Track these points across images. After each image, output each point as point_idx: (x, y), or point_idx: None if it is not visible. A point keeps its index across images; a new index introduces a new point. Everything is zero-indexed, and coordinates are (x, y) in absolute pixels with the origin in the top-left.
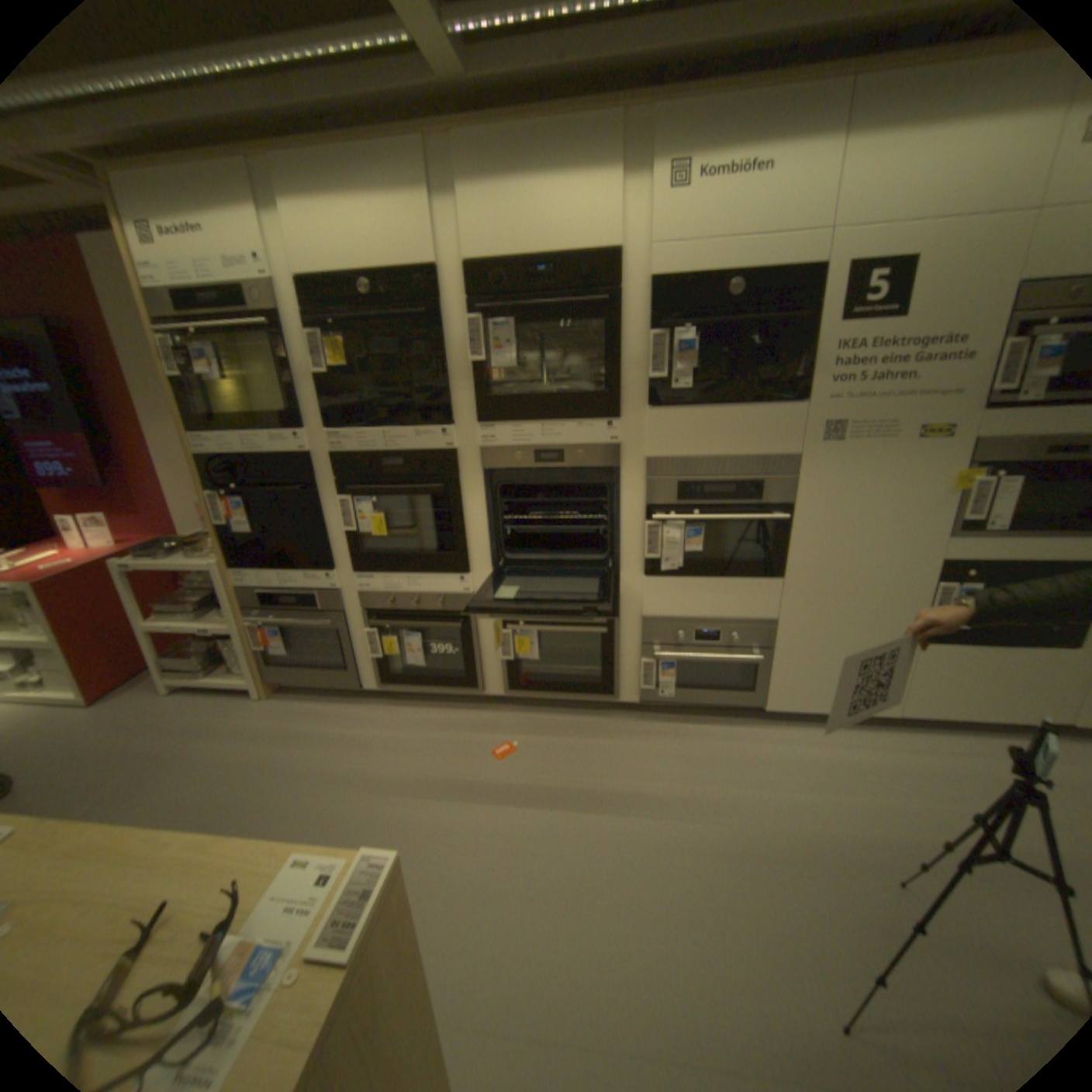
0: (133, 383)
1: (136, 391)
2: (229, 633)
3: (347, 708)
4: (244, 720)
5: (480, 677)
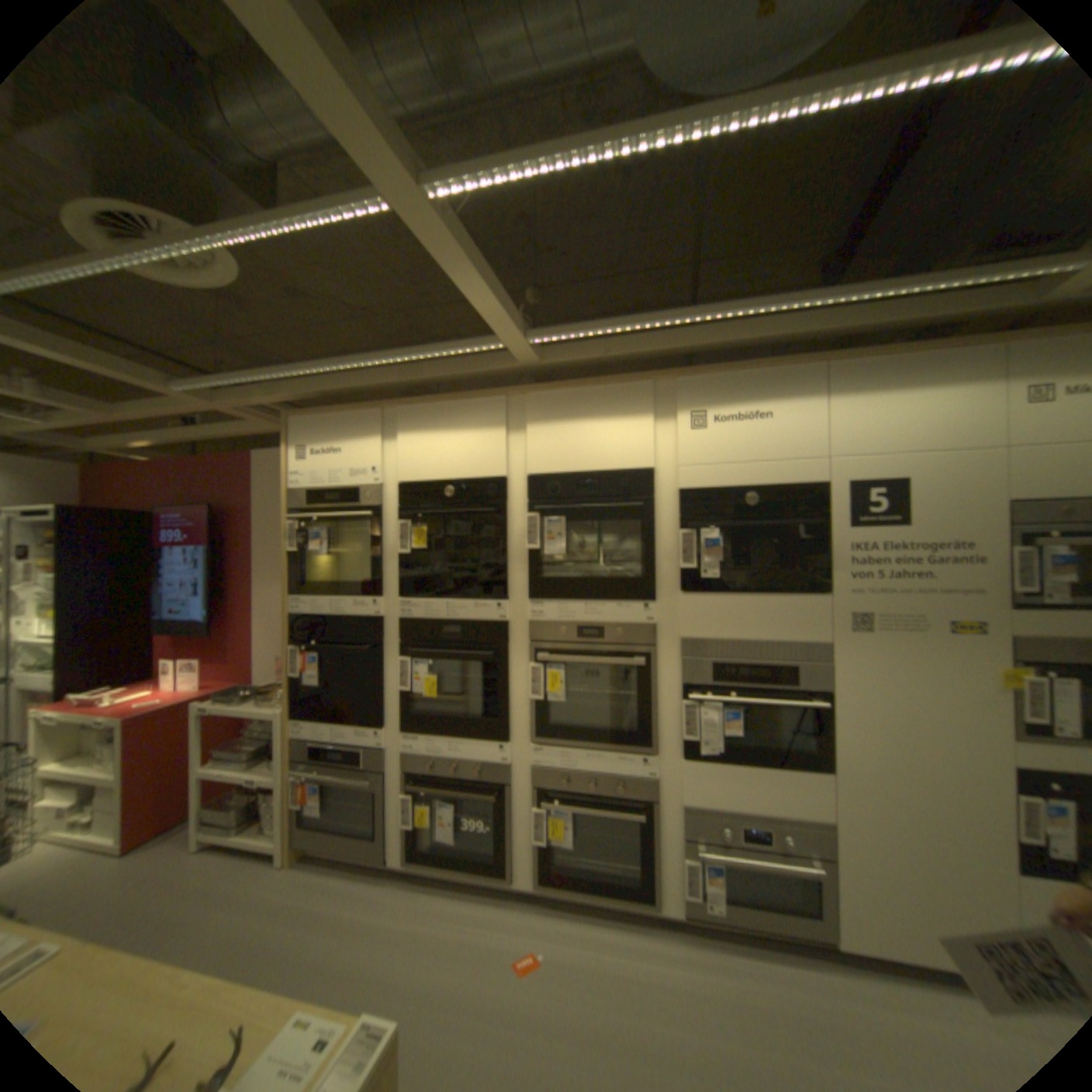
0: (256, 553)
1: (256, 560)
2: (272, 788)
3: (365, 889)
4: (261, 891)
5: (509, 866)
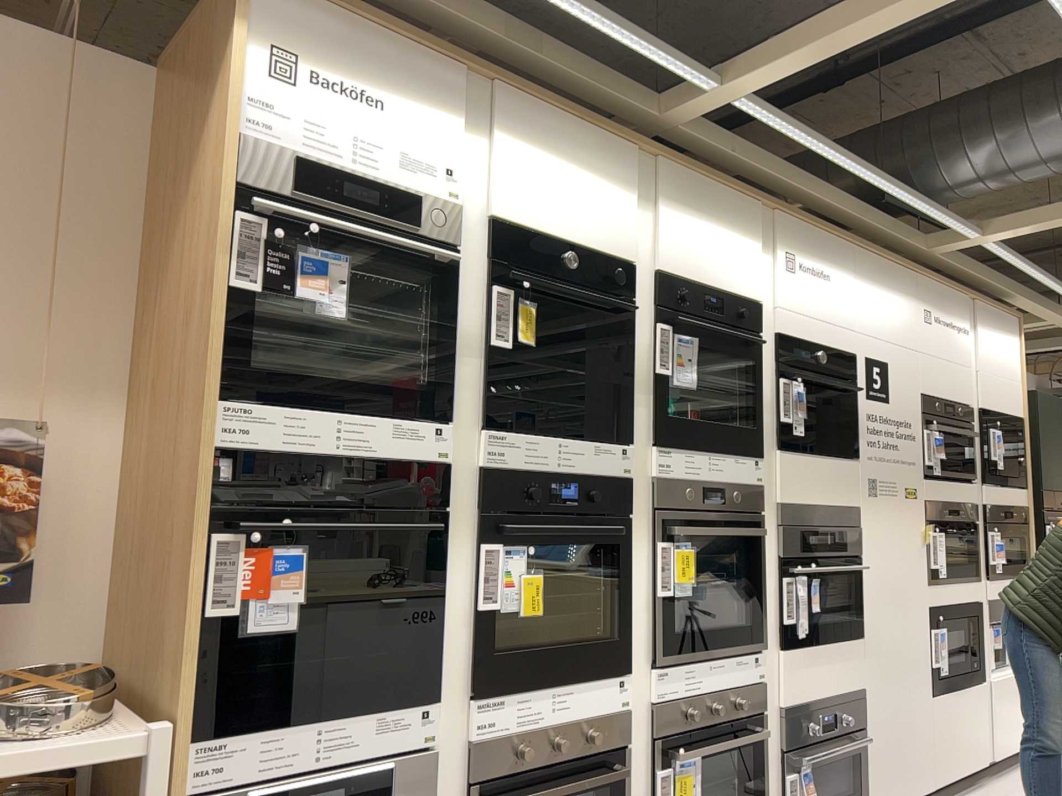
0: None
1: None
2: None
3: None
4: None
5: None
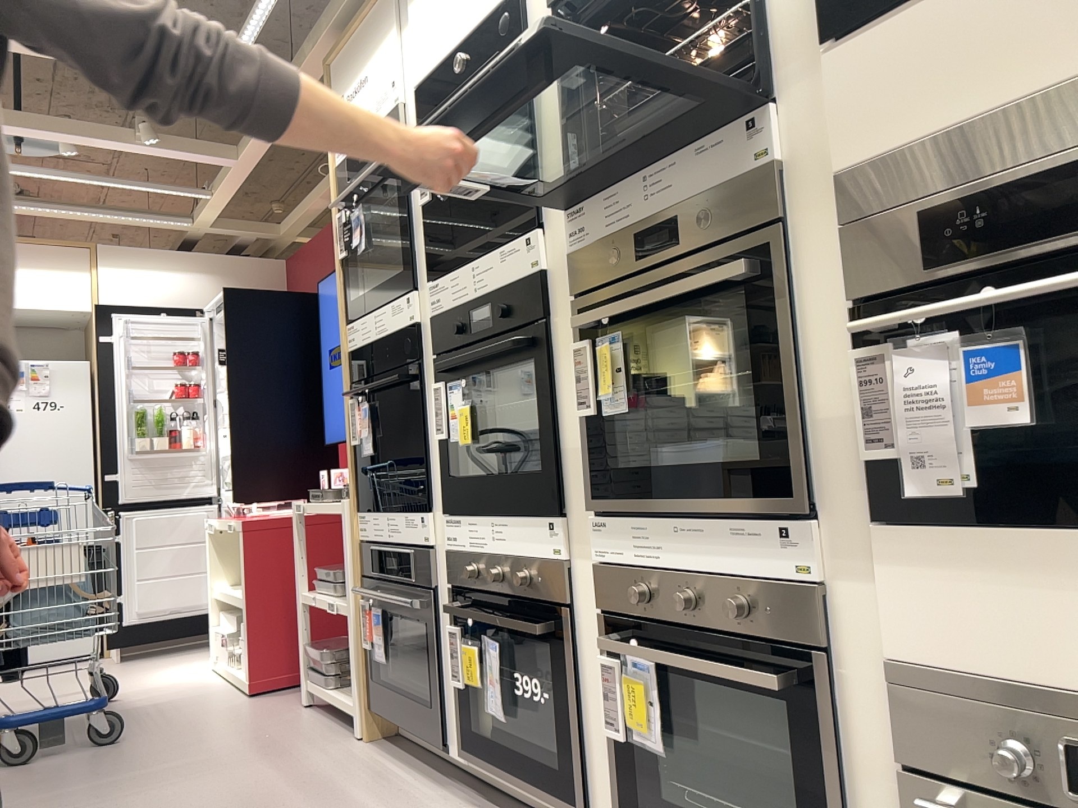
0: None
1: None
2: (347, 609)
3: (427, 782)
4: (325, 751)
5: (588, 776)
